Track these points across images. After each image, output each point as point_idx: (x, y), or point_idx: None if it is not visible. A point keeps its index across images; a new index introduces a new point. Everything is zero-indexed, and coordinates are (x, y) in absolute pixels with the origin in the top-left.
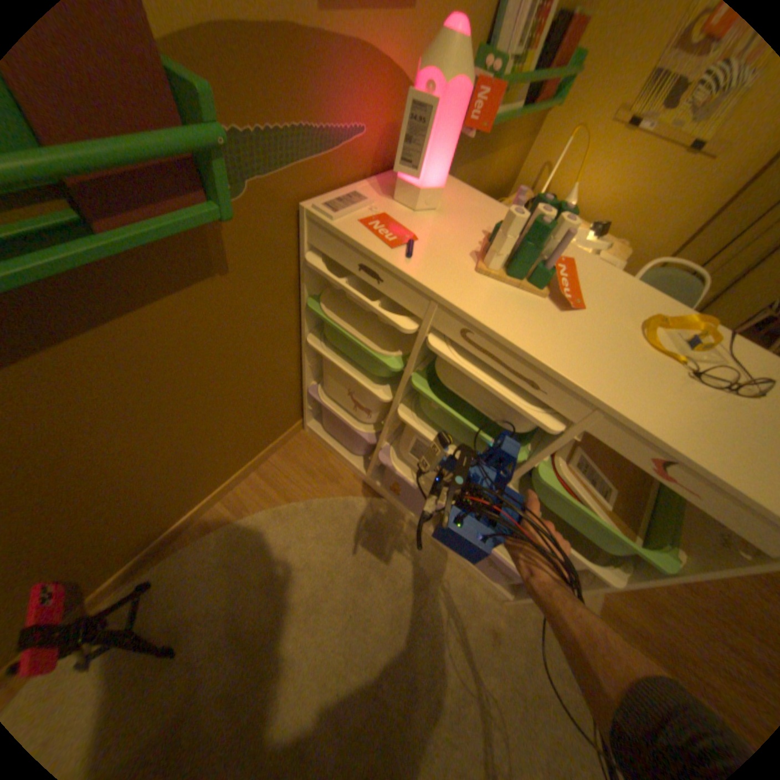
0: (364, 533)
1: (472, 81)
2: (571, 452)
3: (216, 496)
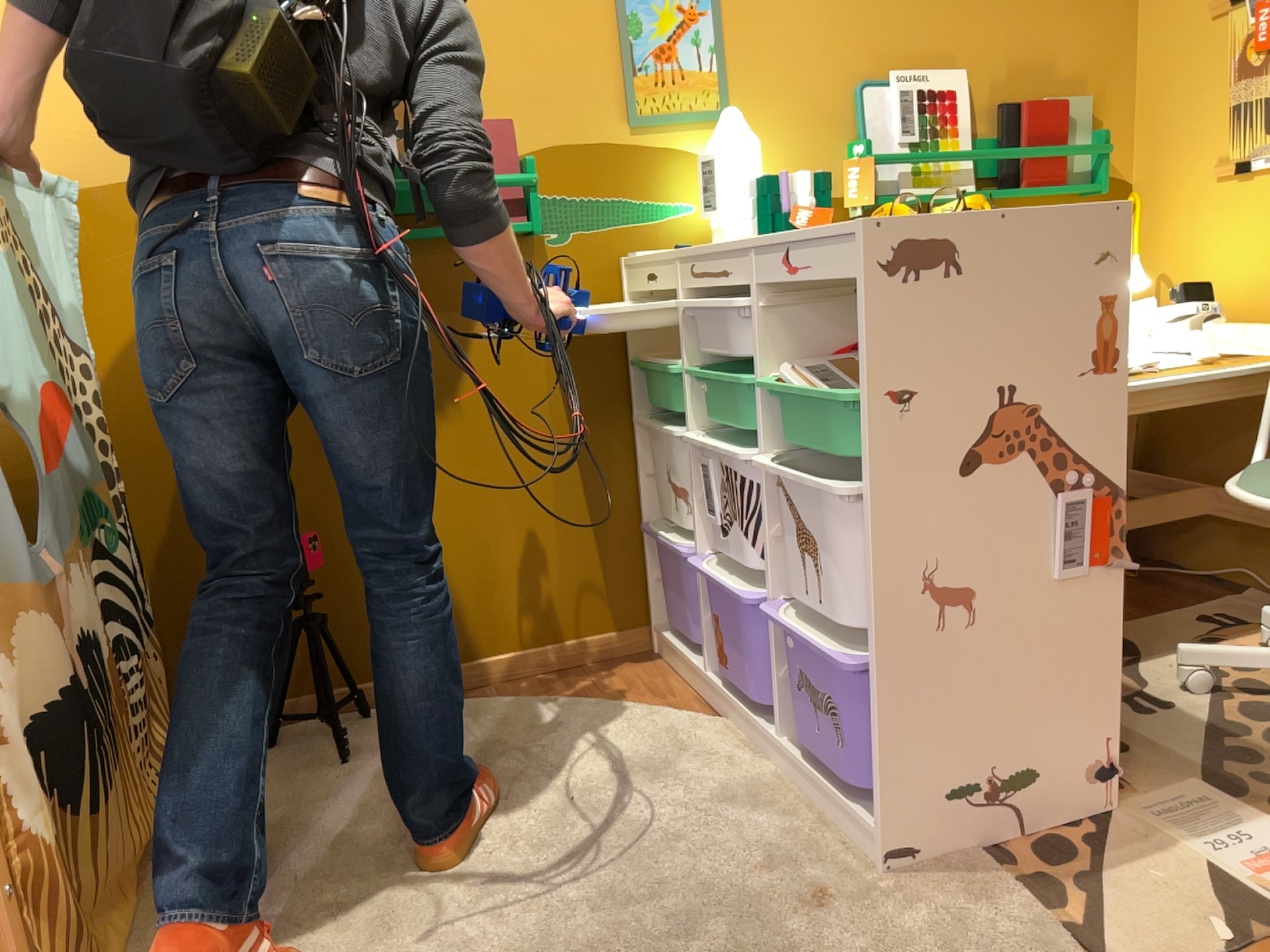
0: (657, 740)
1: (742, 140)
2: (803, 366)
3: (488, 664)
